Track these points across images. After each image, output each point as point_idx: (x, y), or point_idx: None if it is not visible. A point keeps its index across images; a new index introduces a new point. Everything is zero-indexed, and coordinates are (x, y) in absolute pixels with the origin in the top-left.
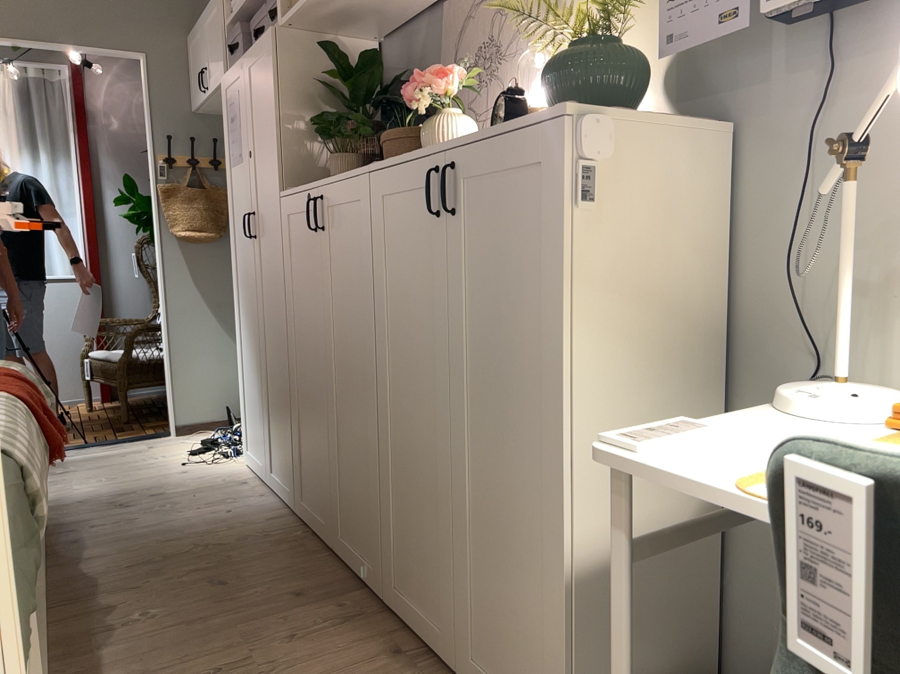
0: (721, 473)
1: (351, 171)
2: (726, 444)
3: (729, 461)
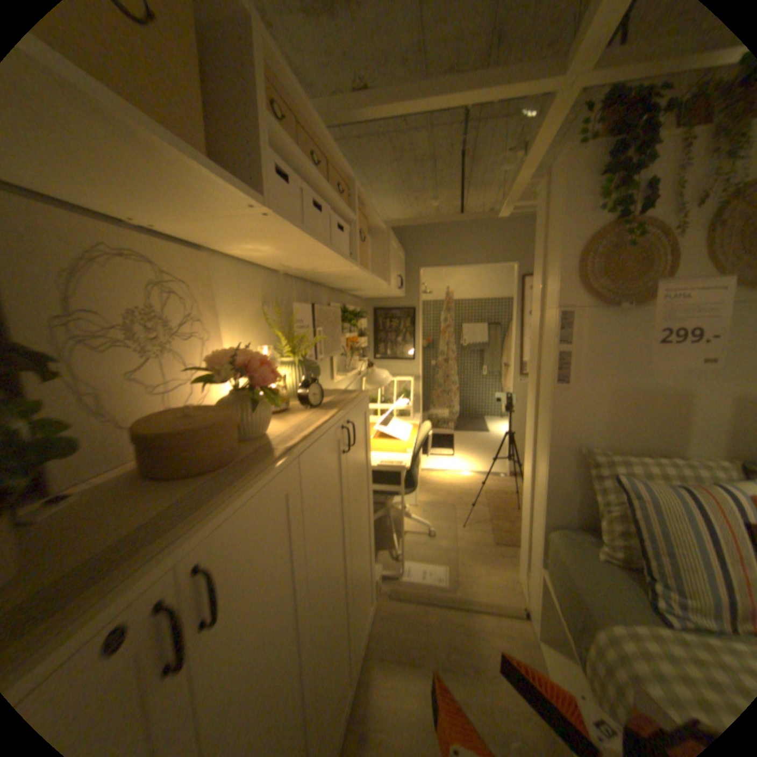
0: (398, 456)
1: (258, 470)
2: (383, 458)
3: (390, 457)
